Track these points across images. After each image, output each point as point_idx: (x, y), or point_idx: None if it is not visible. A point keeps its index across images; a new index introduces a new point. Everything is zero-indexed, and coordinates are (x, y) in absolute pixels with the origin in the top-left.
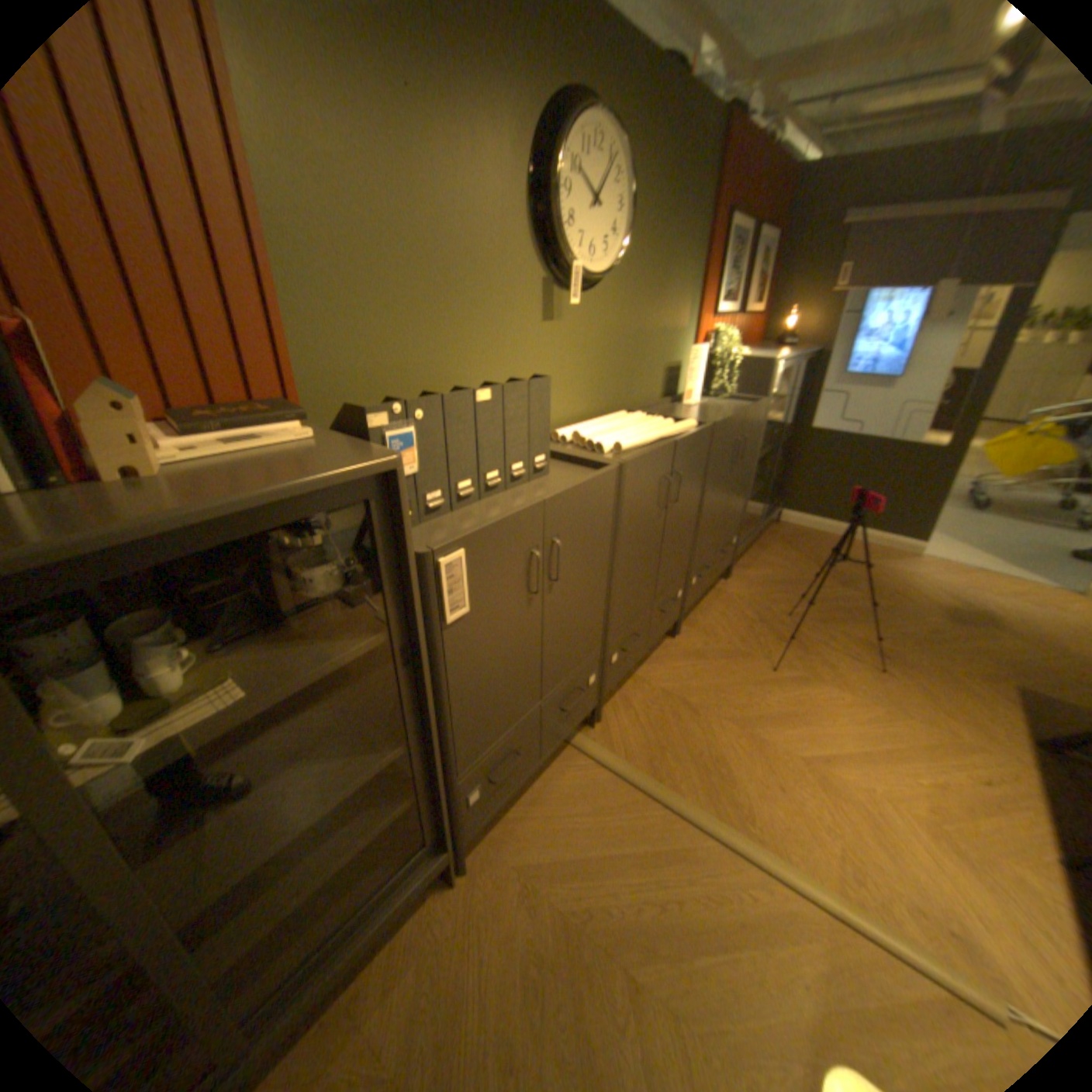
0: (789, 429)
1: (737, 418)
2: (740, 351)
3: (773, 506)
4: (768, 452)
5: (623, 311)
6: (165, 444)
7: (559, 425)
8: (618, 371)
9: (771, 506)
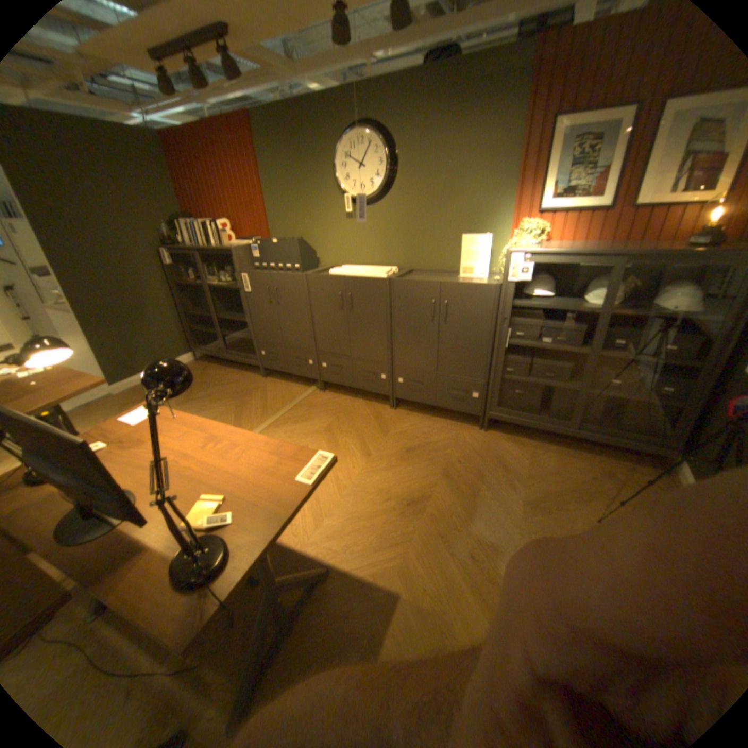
0: (694, 357)
1: (425, 283)
2: (519, 242)
3: (630, 434)
4: (567, 349)
5: (406, 212)
6: (237, 241)
7: (361, 265)
8: (406, 245)
9: (632, 434)
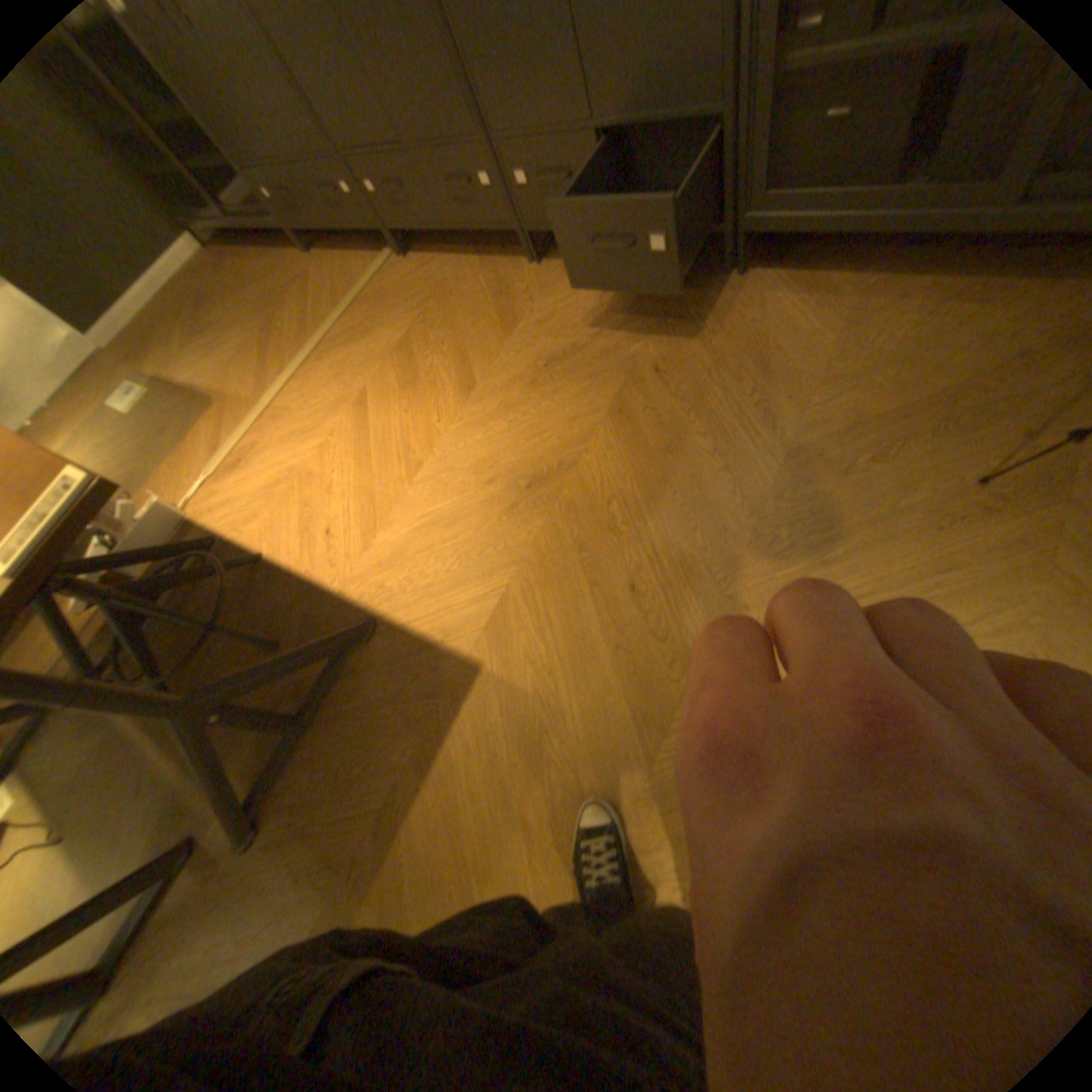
0: None
1: None
2: None
3: None
4: None
5: None
6: None
7: None
8: None
9: None
